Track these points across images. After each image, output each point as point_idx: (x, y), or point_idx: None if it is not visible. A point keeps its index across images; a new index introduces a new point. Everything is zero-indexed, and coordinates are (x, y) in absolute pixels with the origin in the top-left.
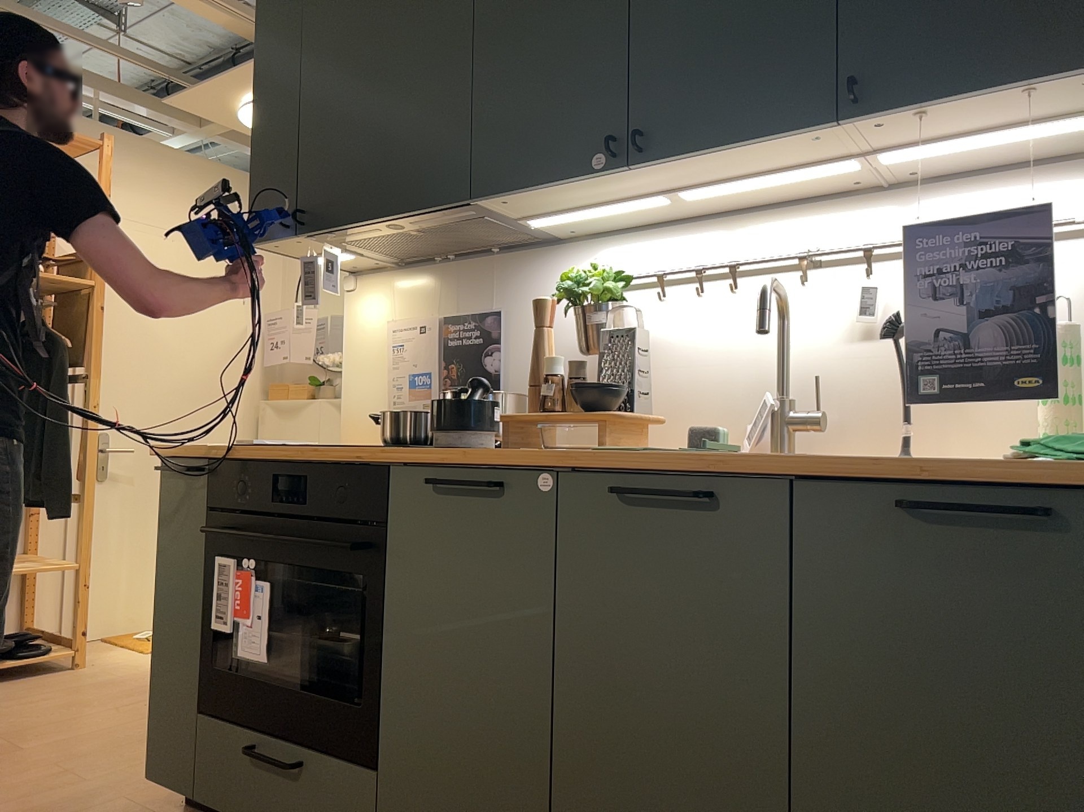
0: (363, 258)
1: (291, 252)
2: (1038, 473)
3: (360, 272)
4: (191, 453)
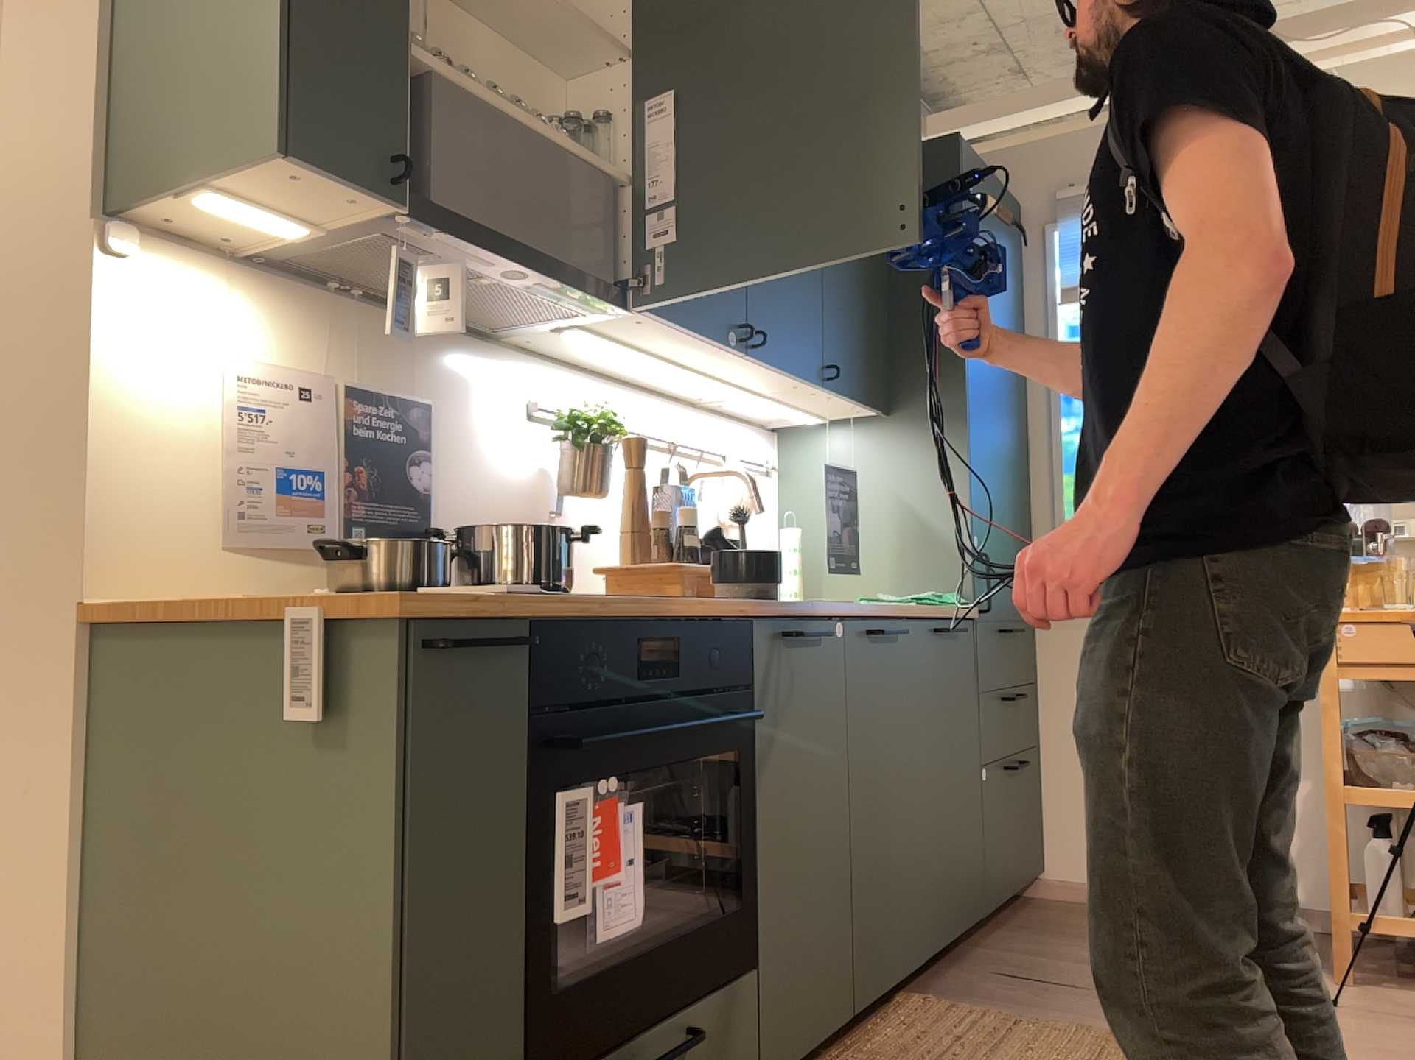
0: (270, 236)
1: (265, 184)
2: (953, 612)
3: (136, 224)
4: (502, 610)
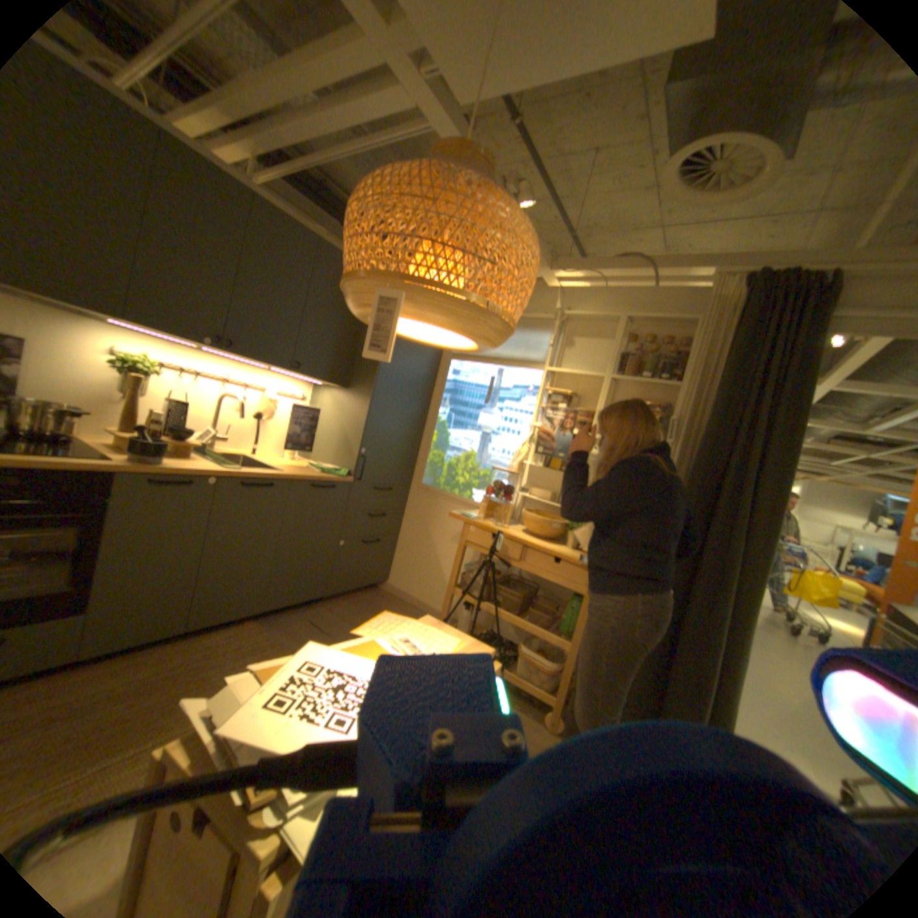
0: None
1: None
2: (331, 477)
3: None
4: None
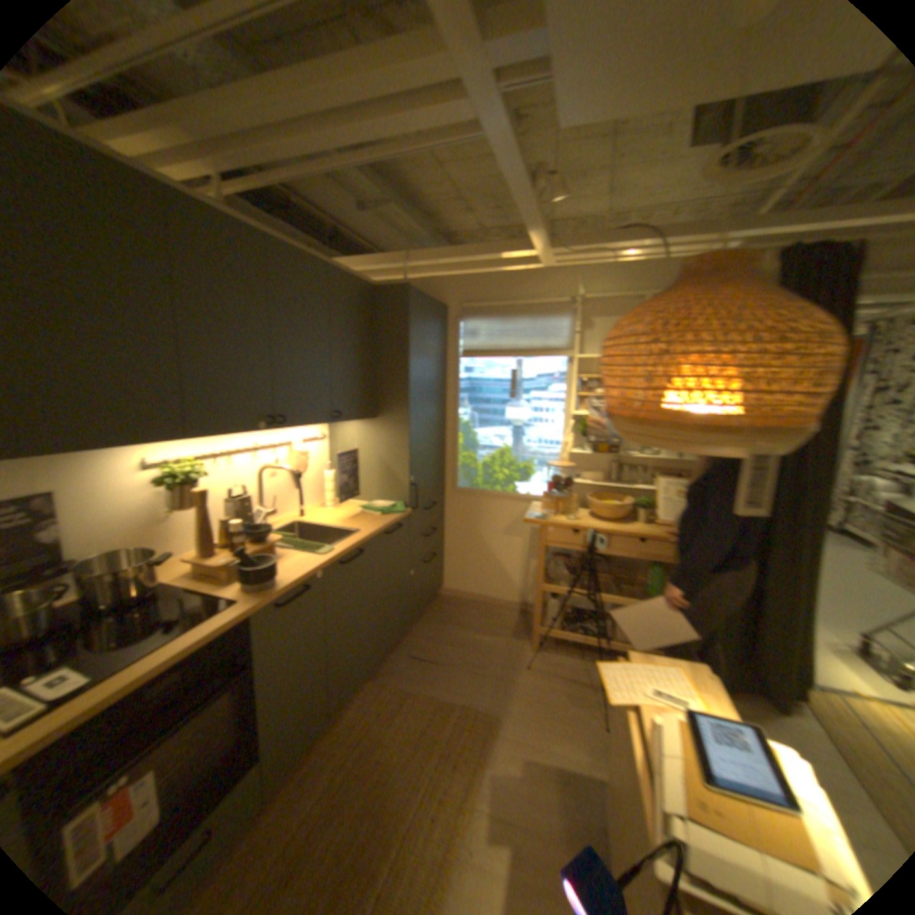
0: None
1: None
2: (396, 519)
3: None
4: None
